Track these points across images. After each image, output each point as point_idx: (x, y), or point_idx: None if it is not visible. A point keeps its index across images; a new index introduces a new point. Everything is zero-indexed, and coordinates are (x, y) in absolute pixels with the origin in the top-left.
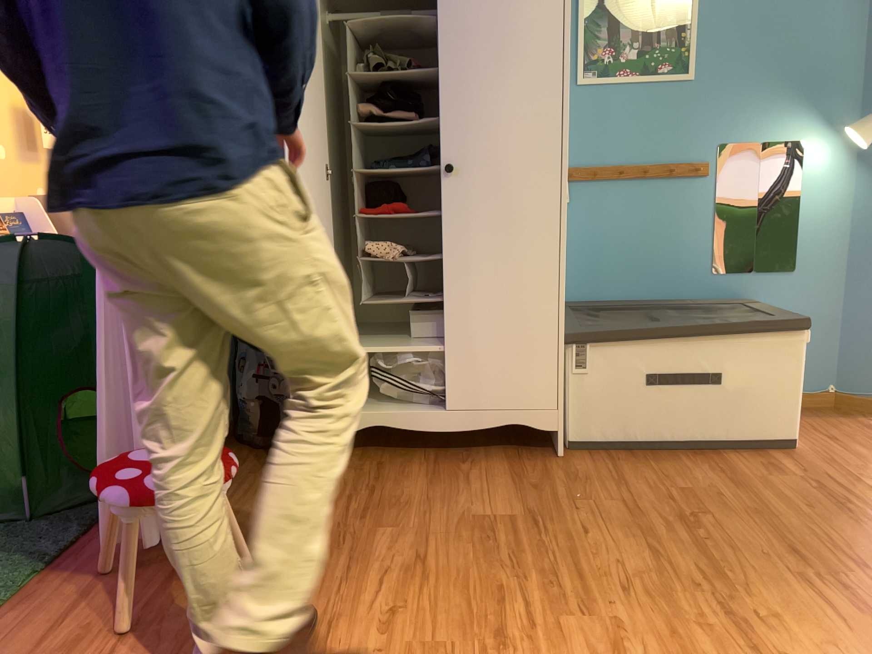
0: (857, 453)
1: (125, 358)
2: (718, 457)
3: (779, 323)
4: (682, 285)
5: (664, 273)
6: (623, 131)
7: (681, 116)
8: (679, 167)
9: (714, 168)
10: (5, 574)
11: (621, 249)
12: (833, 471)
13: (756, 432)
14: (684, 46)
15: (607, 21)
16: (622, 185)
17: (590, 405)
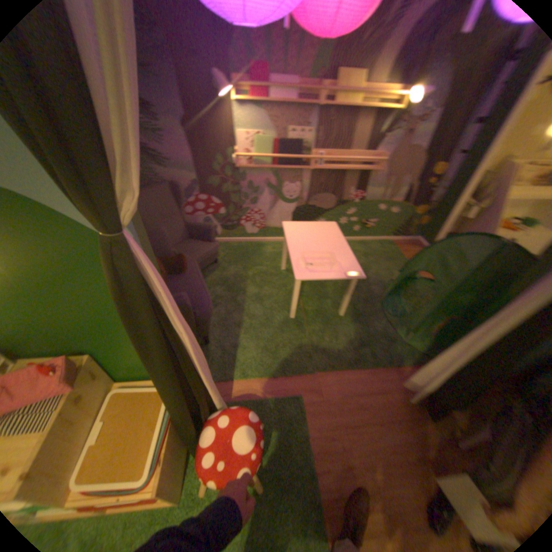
0: None
1: (464, 360)
2: None
3: None
4: None
5: None
6: None
7: None
8: None
9: None
10: (377, 361)
11: None
12: None
13: None
14: None
15: None
16: None
17: None
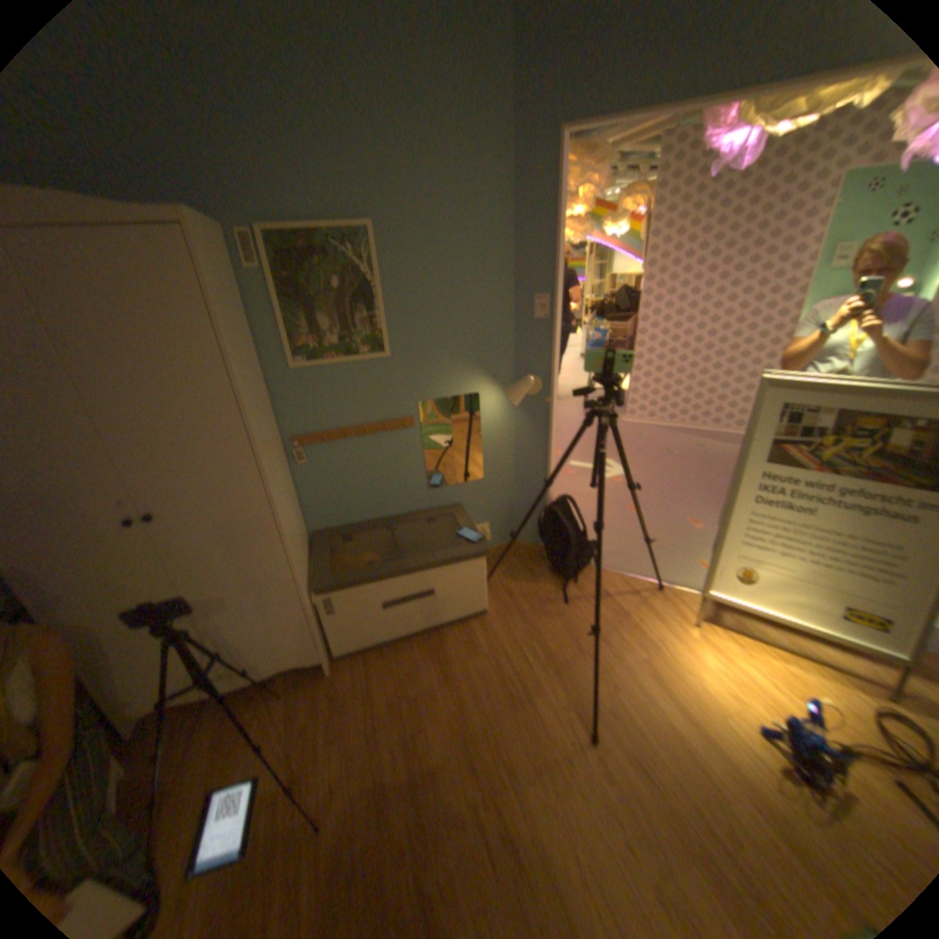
0: (520, 611)
1: None
2: (438, 641)
3: (468, 545)
4: (408, 501)
5: (394, 496)
6: (340, 402)
7: (384, 385)
8: (390, 424)
9: (417, 420)
10: None
11: (357, 487)
12: (505, 640)
13: (461, 615)
14: (376, 330)
15: (303, 312)
16: (348, 442)
17: (343, 634)
